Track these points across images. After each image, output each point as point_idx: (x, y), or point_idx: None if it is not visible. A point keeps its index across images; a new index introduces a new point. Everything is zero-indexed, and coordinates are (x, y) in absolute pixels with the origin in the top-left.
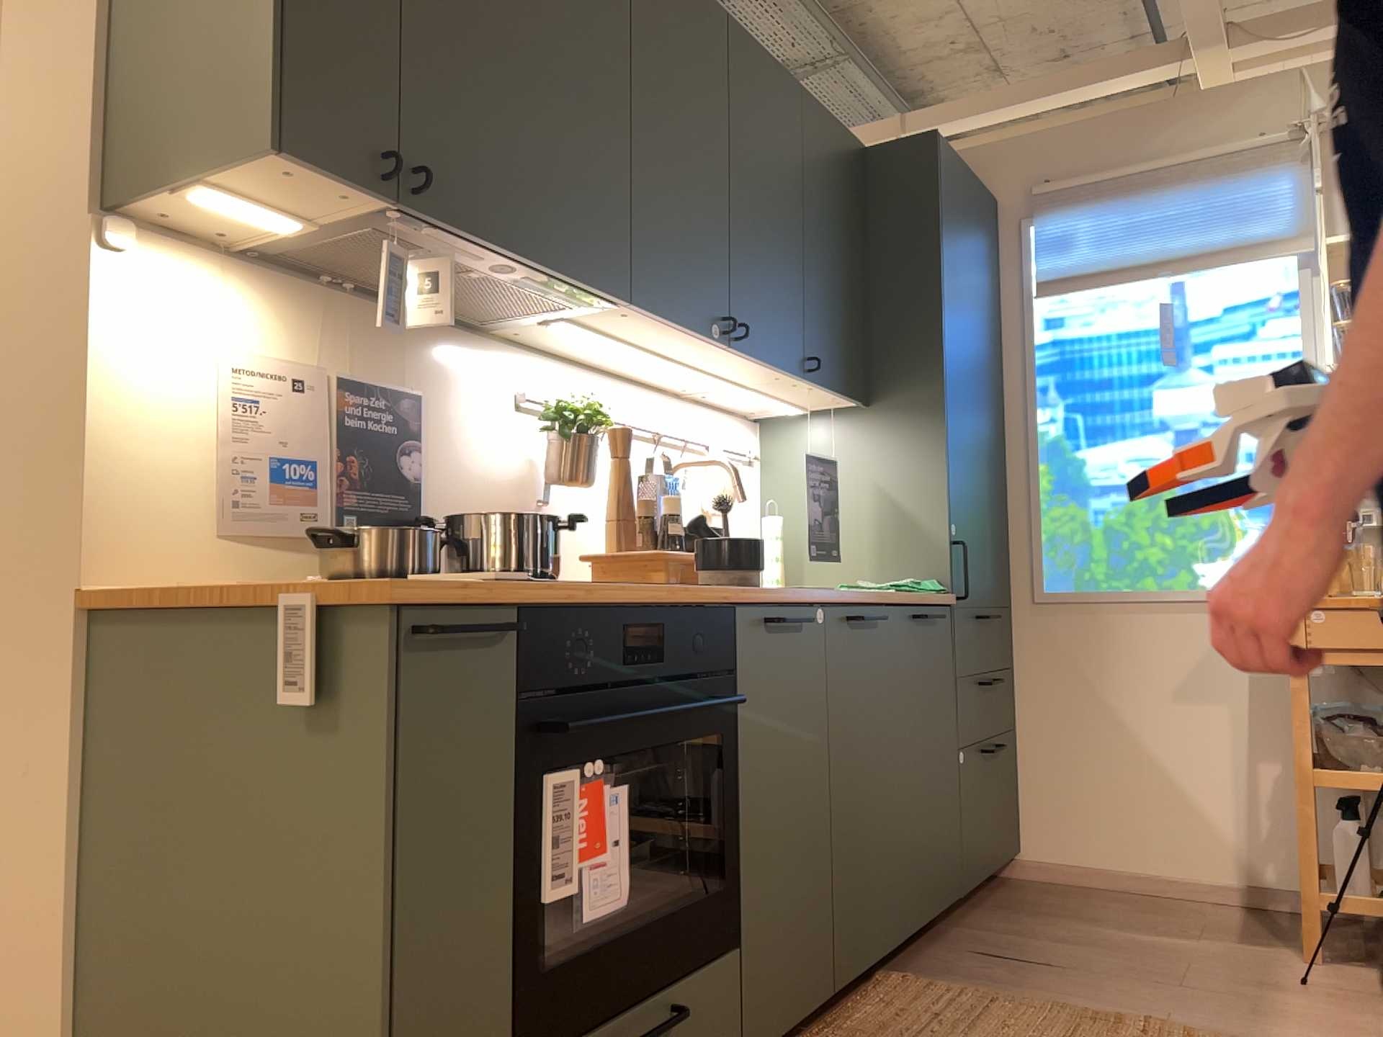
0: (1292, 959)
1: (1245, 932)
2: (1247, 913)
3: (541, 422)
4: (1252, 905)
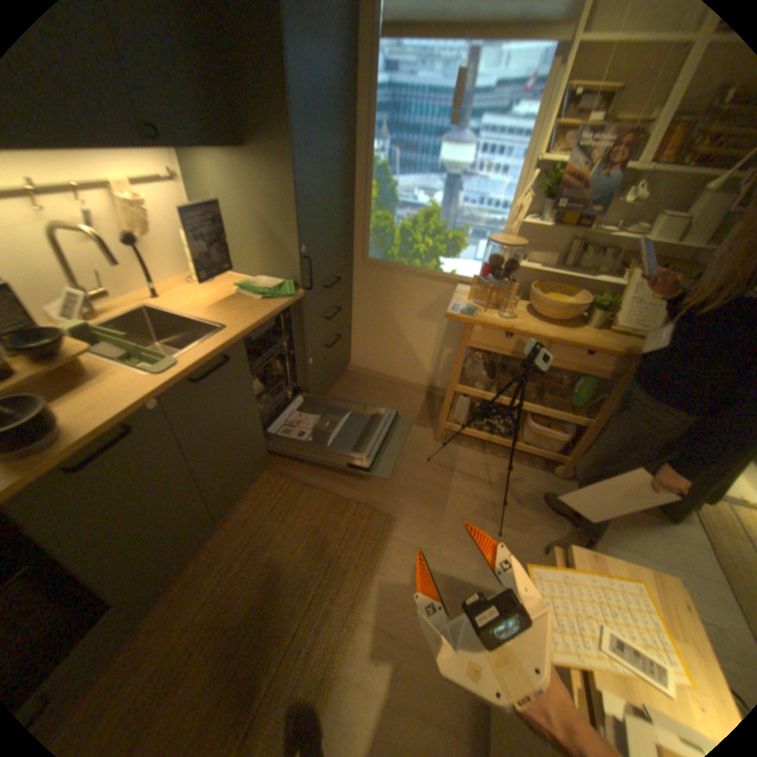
0: (429, 439)
1: (419, 416)
2: (425, 399)
3: None
4: (428, 394)
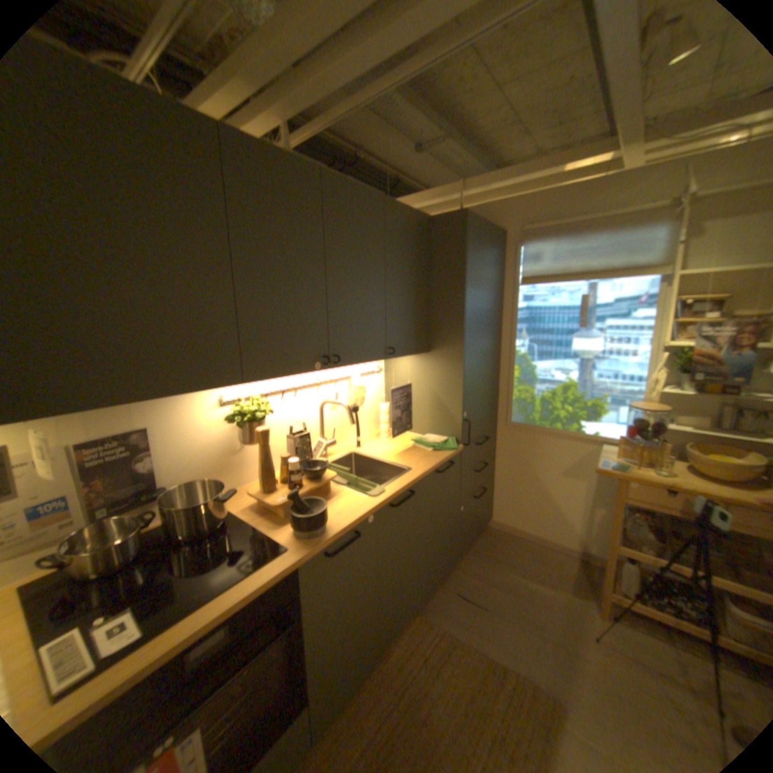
0: (594, 615)
1: (577, 586)
2: (581, 567)
3: (229, 419)
4: (584, 562)
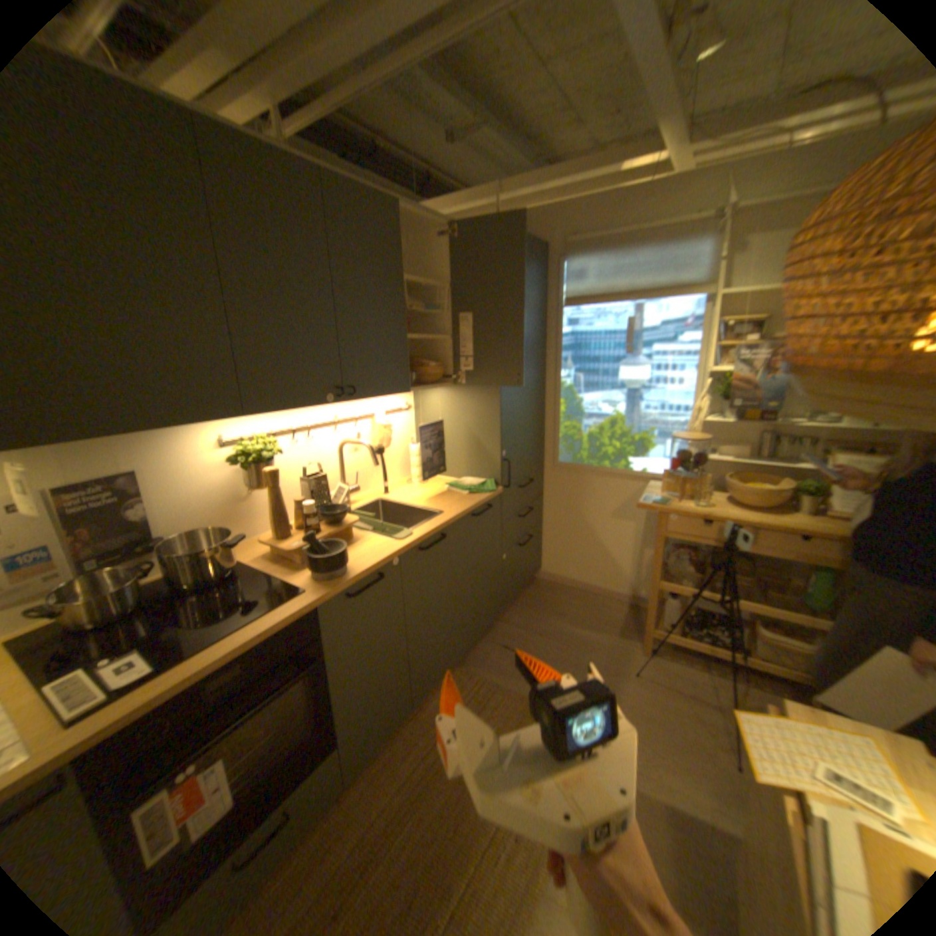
0: (638, 653)
1: (623, 628)
2: (629, 610)
3: (232, 460)
4: (633, 605)
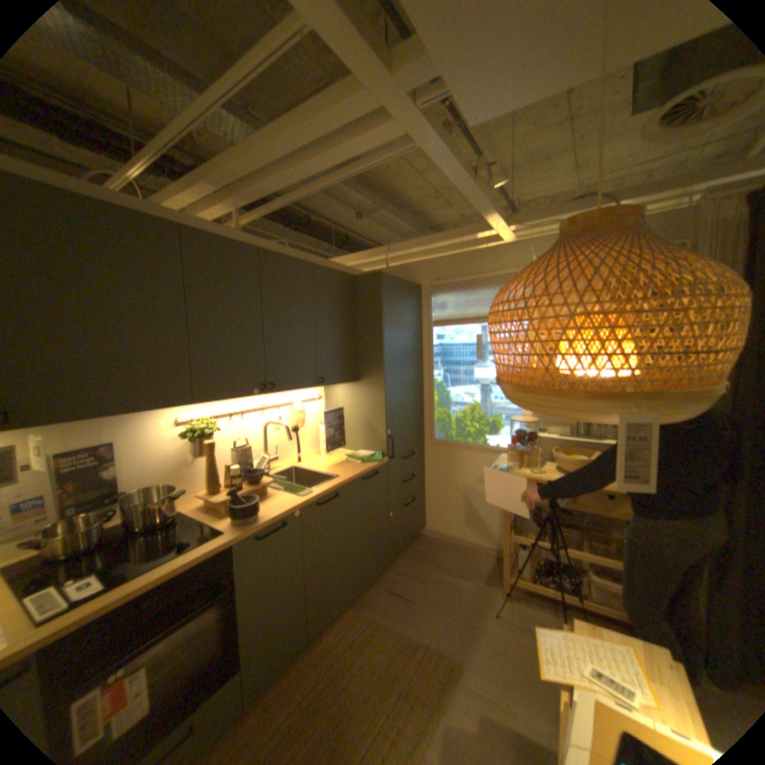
0: (499, 599)
1: (489, 578)
2: (495, 563)
3: (183, 436)
4: (499, 559)
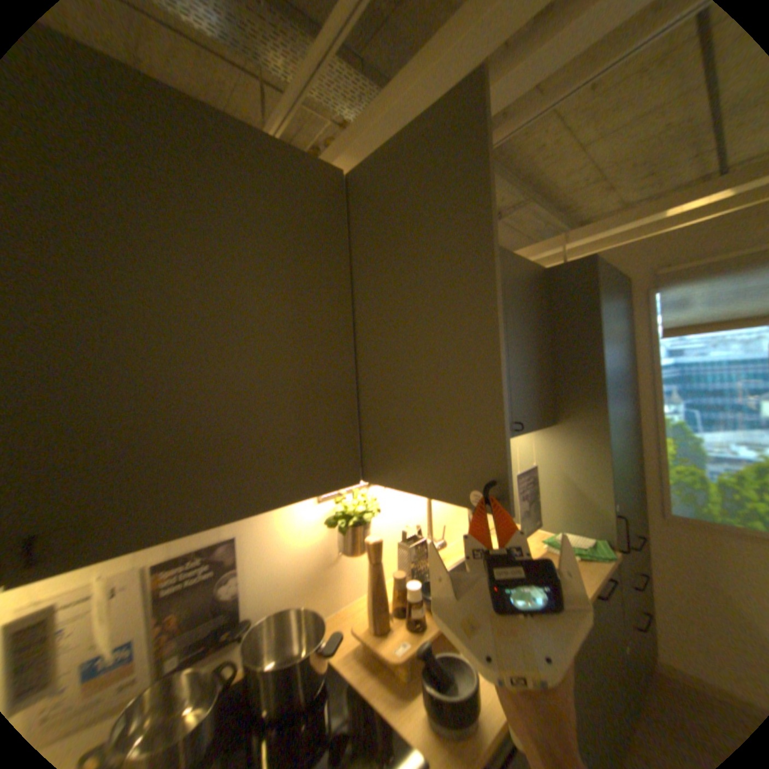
0: None
1: None
2: None
3: (330, 520)
4: None
